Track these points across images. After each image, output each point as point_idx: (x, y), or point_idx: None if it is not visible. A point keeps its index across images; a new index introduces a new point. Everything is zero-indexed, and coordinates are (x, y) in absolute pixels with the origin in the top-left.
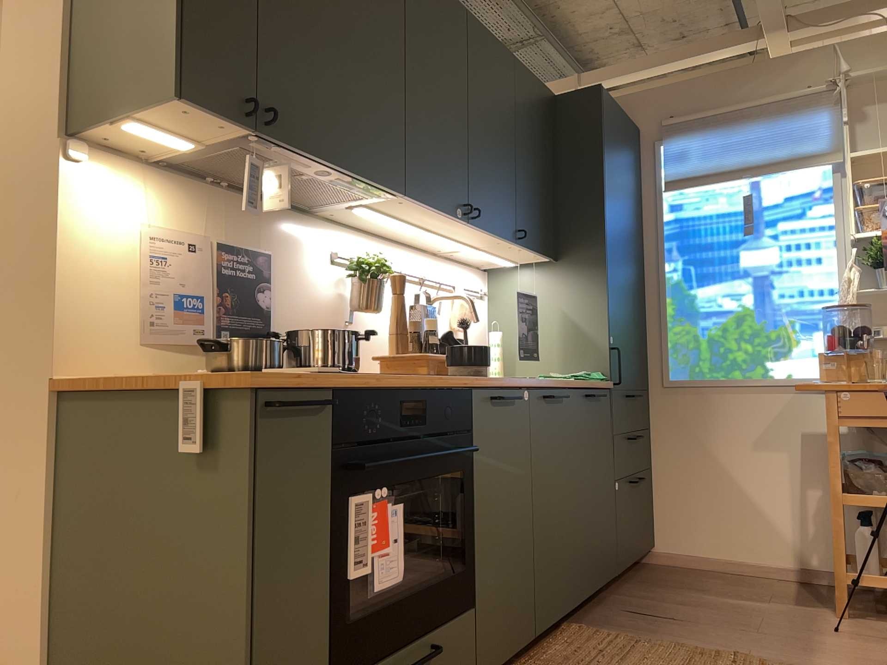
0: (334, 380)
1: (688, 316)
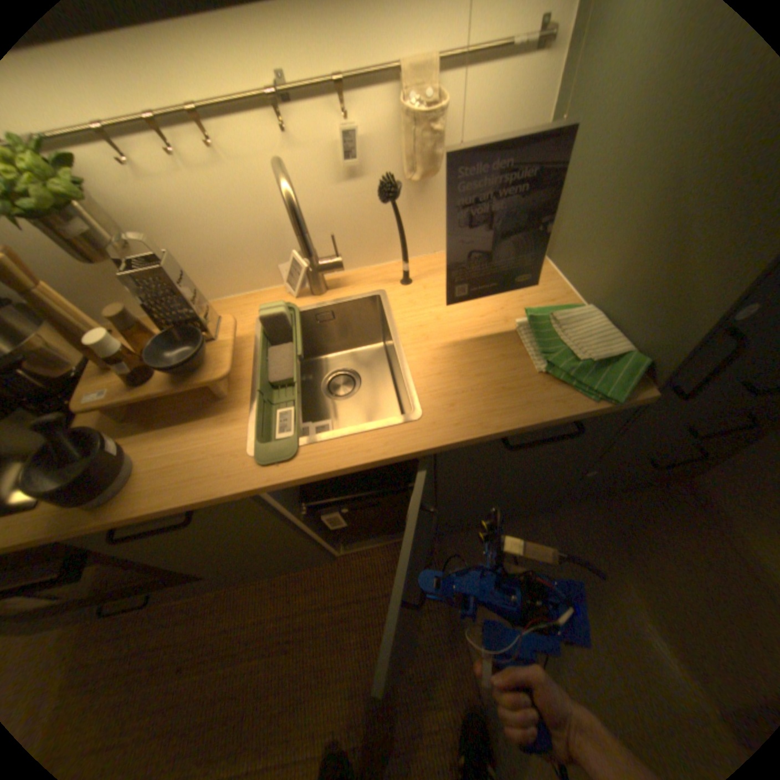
0: None
1: None
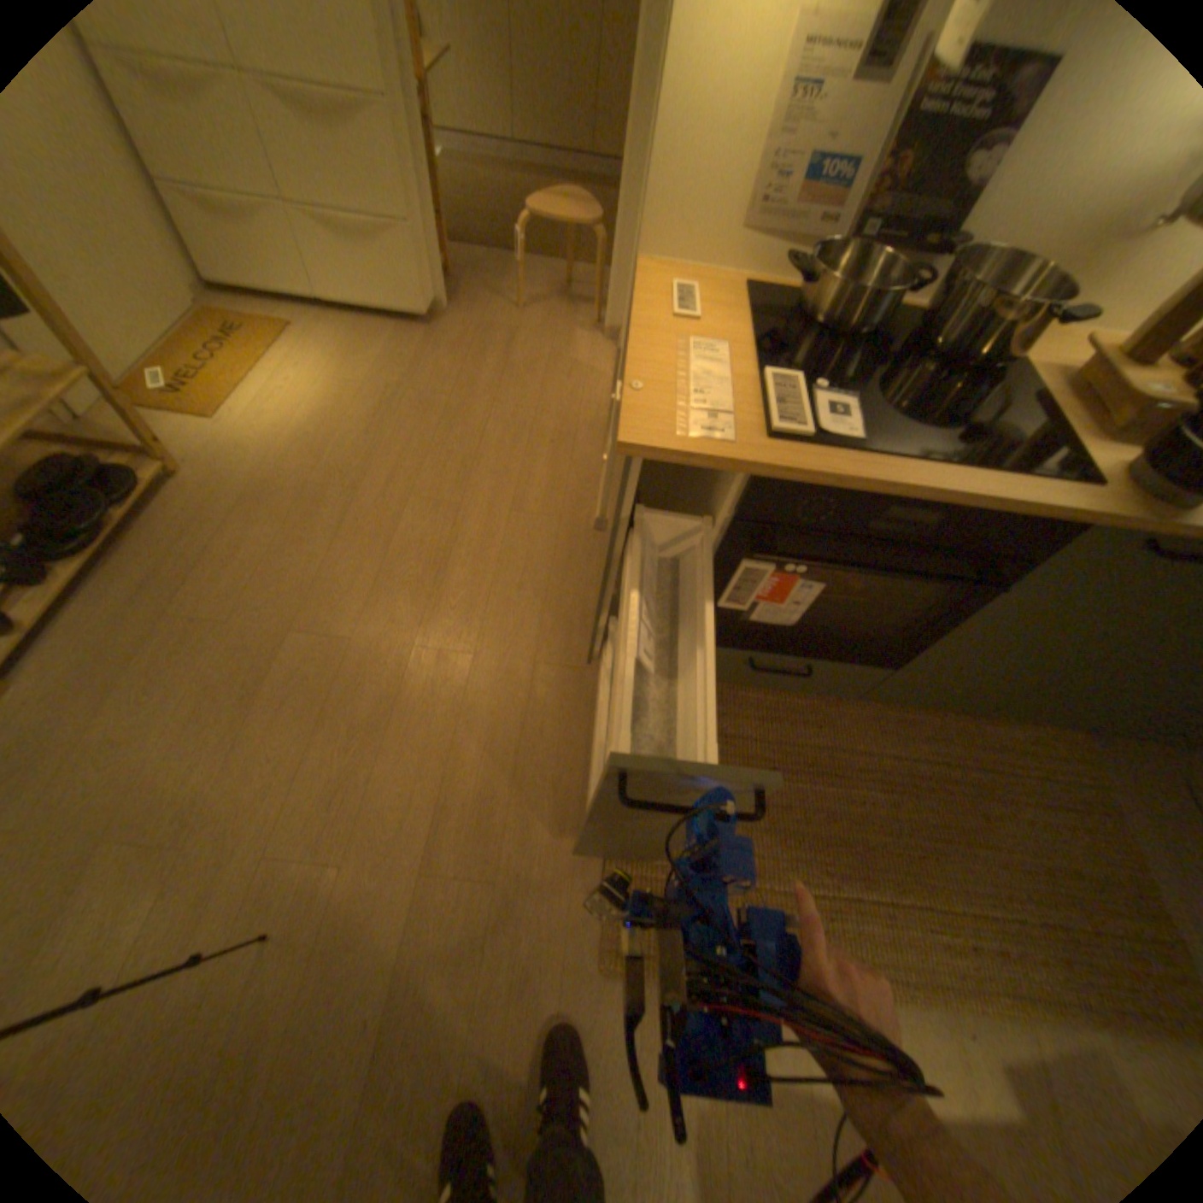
0: (755, 470)
1: None
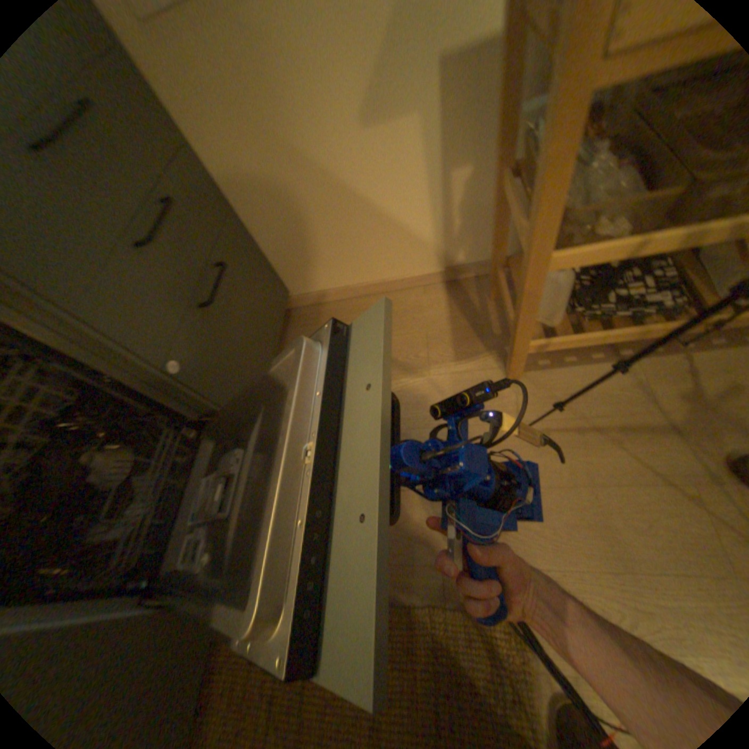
0: None
1: None
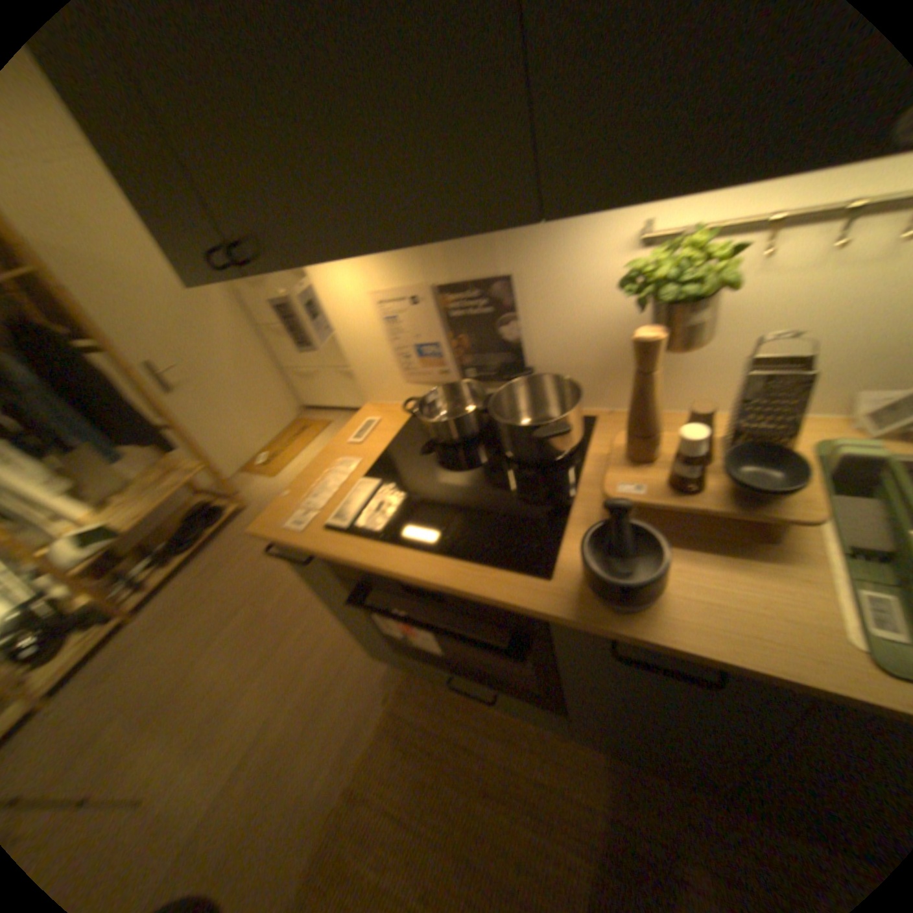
0: (306, 551)
1: None
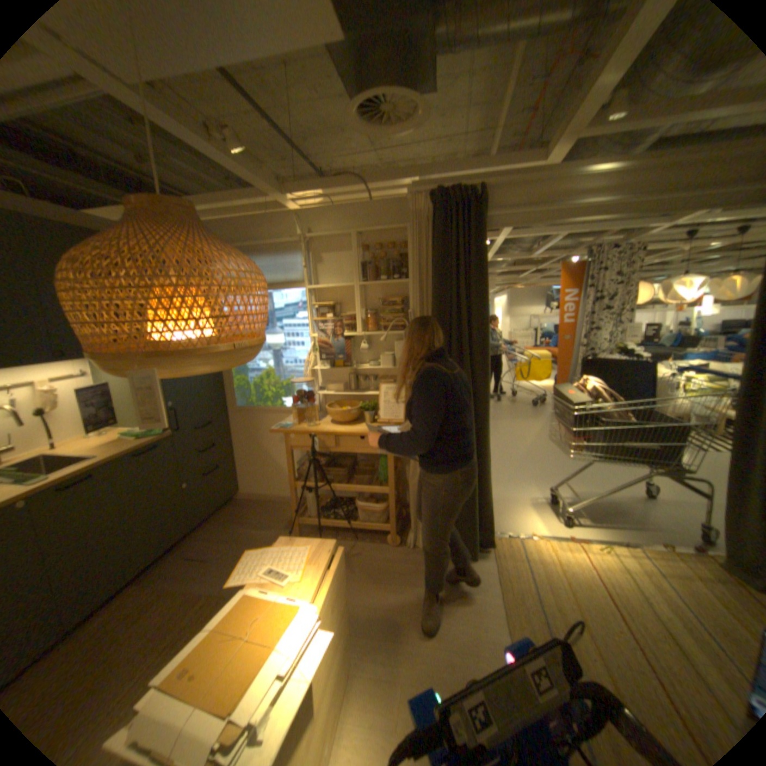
0: None
1: (242, 372)
